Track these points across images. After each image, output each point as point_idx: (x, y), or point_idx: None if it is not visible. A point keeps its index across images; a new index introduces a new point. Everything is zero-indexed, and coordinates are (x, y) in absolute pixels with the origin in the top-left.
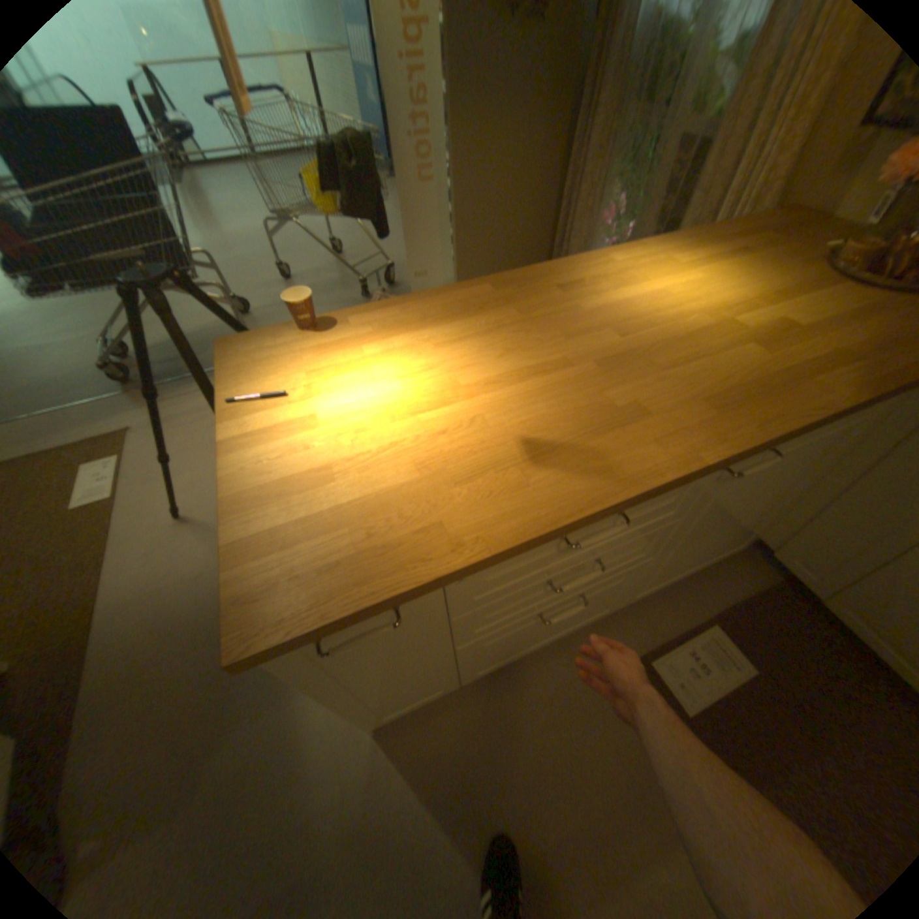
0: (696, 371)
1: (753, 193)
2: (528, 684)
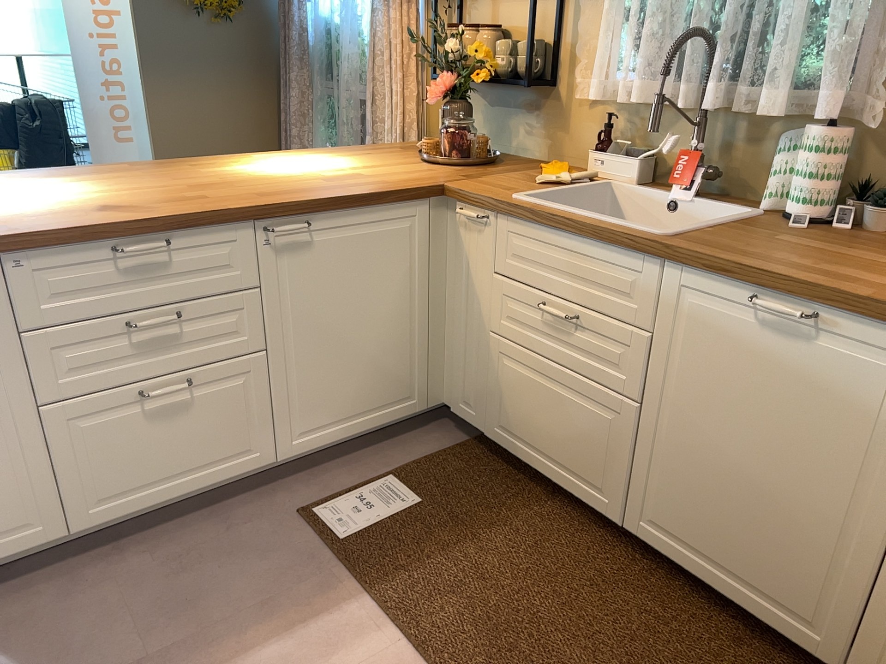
0: (262, 187)
1: (397, 131)
2: (164, 544)
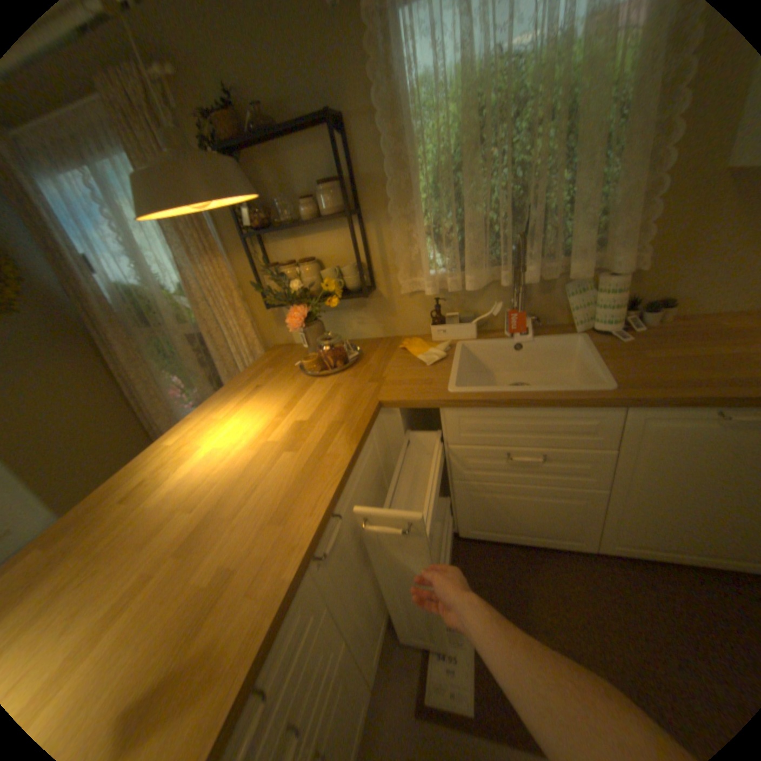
0: (256, 501)
1: (246, 351)
2: None
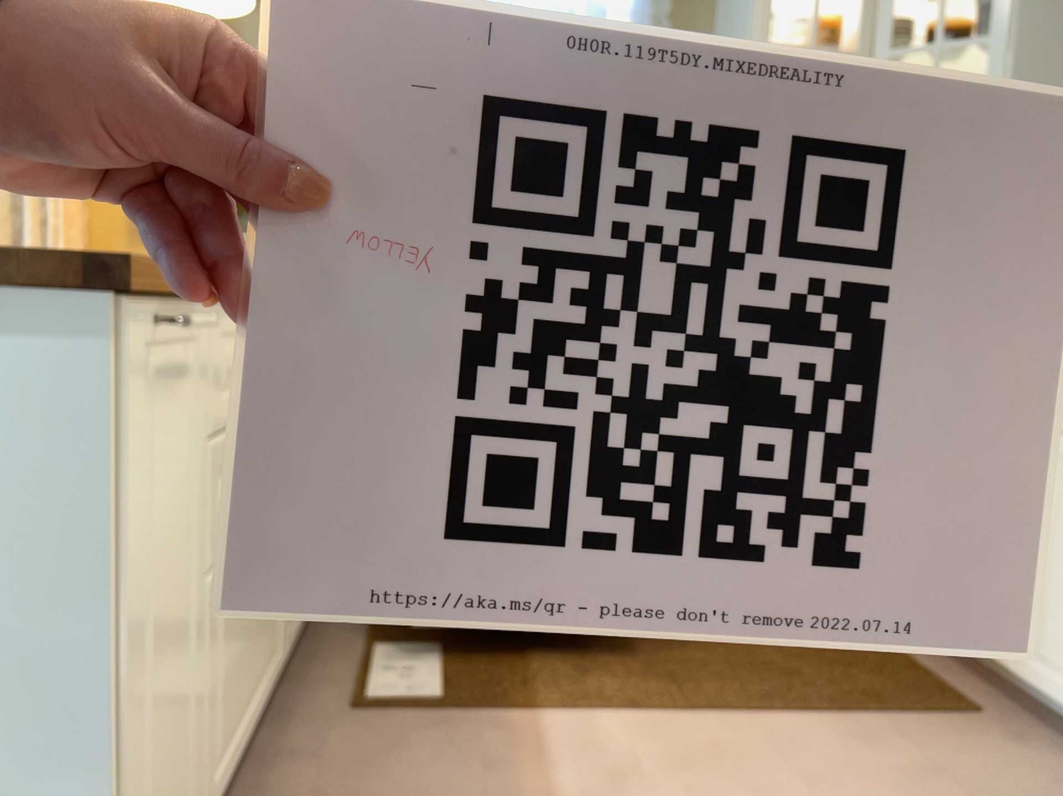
0: None
1: None
2: None
